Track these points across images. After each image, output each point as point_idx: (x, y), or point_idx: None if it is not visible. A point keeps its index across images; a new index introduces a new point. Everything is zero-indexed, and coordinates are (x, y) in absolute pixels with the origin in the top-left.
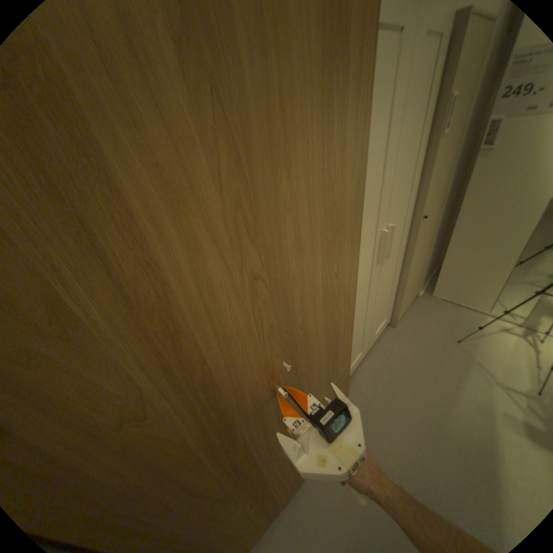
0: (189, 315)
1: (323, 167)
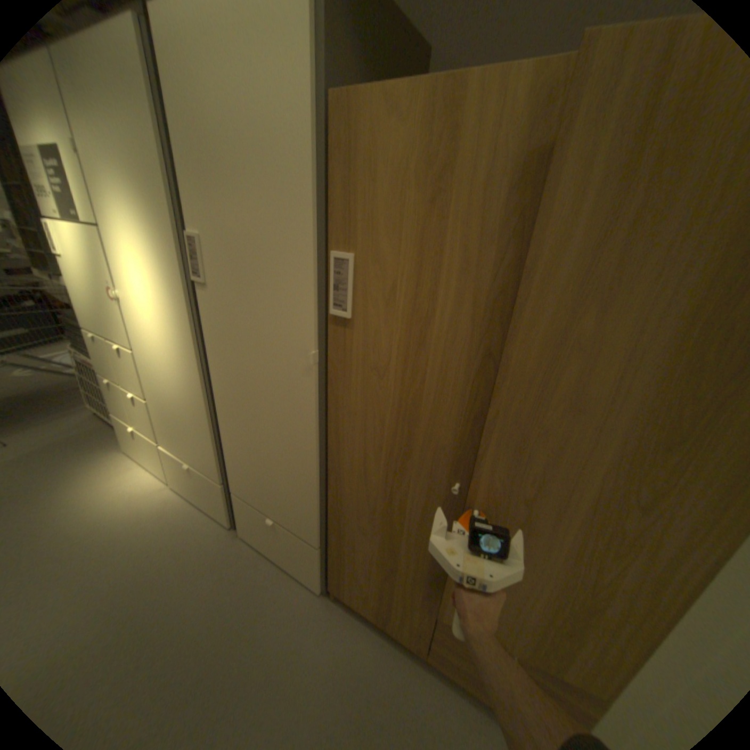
0: (436, 353)
1: (685, 329)
